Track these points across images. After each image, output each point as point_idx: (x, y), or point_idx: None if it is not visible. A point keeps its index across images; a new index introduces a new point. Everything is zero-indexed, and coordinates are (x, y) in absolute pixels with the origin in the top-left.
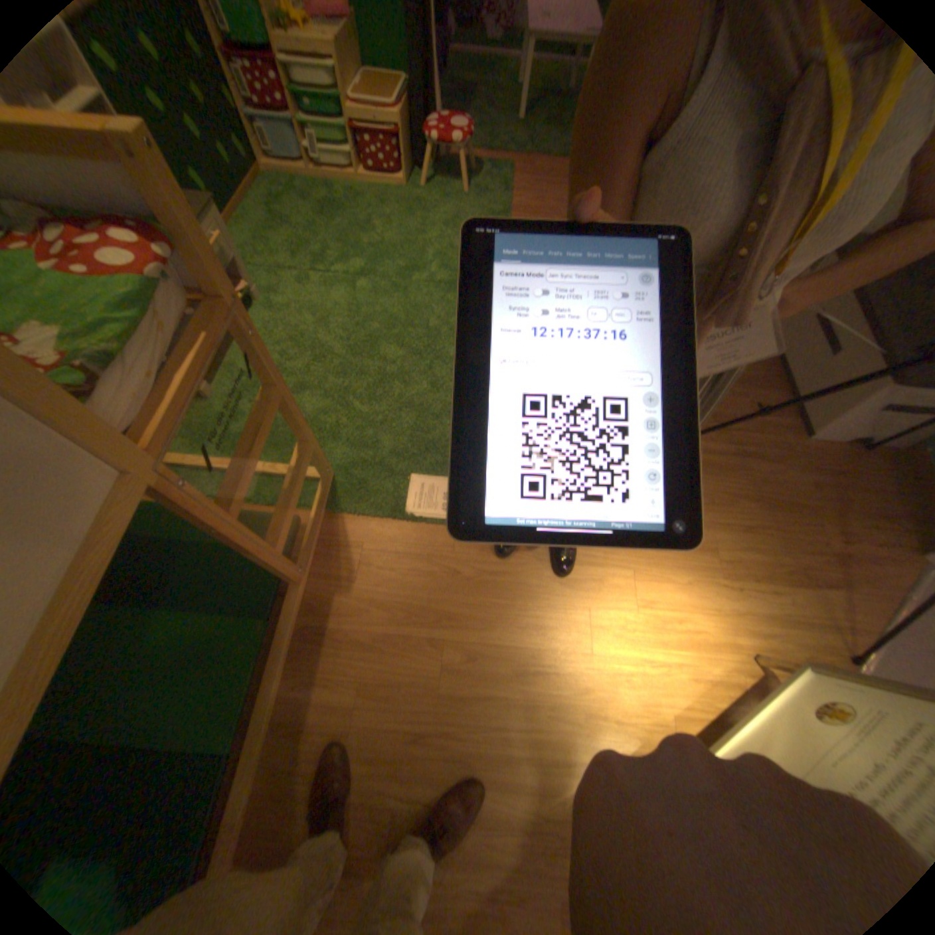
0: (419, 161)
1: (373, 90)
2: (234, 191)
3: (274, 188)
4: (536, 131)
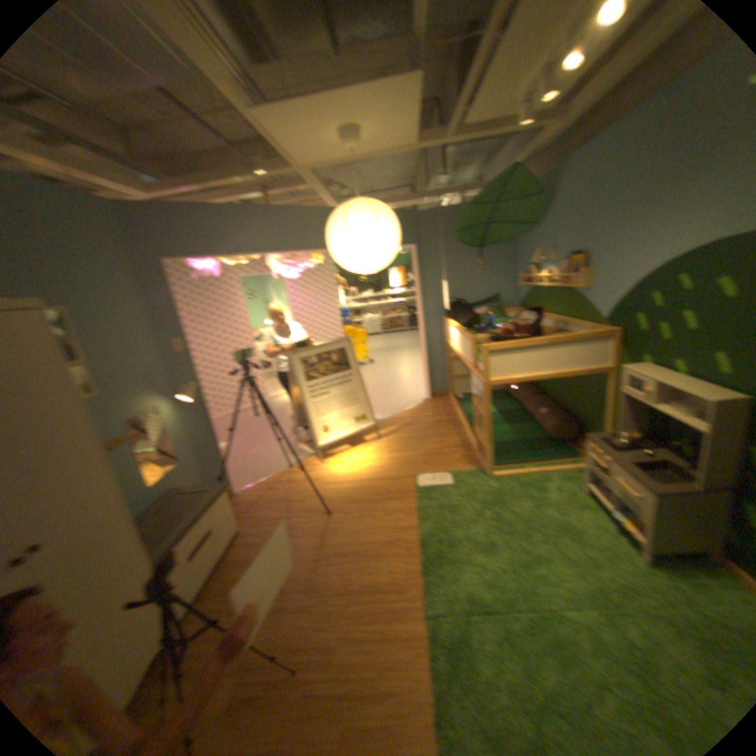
0: None
1: None
2: None
3: None
4: None
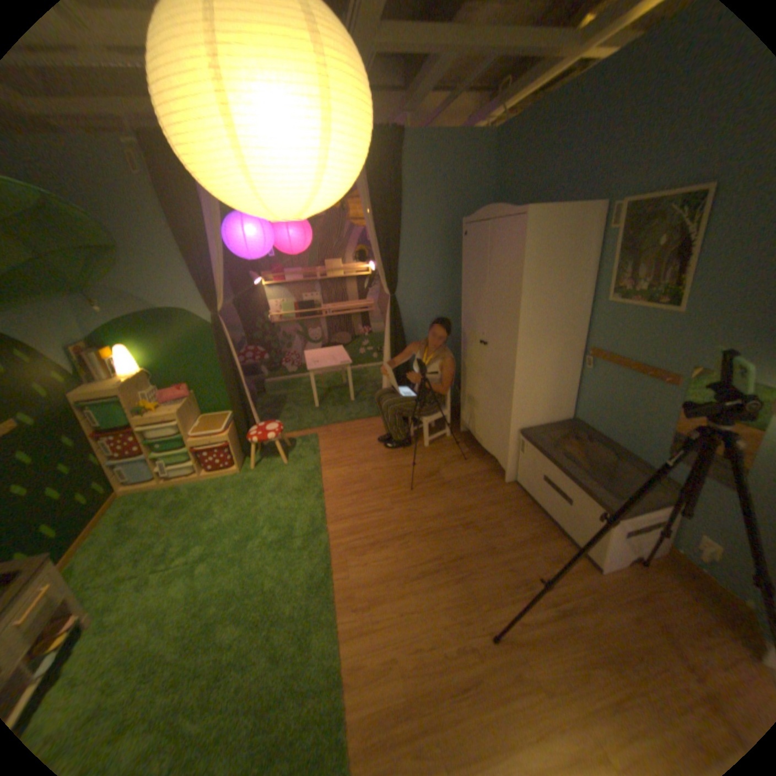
0: (248, 455)
1: (207, 428)
2: (87, 525)
3: (127, 509)
4: (326, 413)
